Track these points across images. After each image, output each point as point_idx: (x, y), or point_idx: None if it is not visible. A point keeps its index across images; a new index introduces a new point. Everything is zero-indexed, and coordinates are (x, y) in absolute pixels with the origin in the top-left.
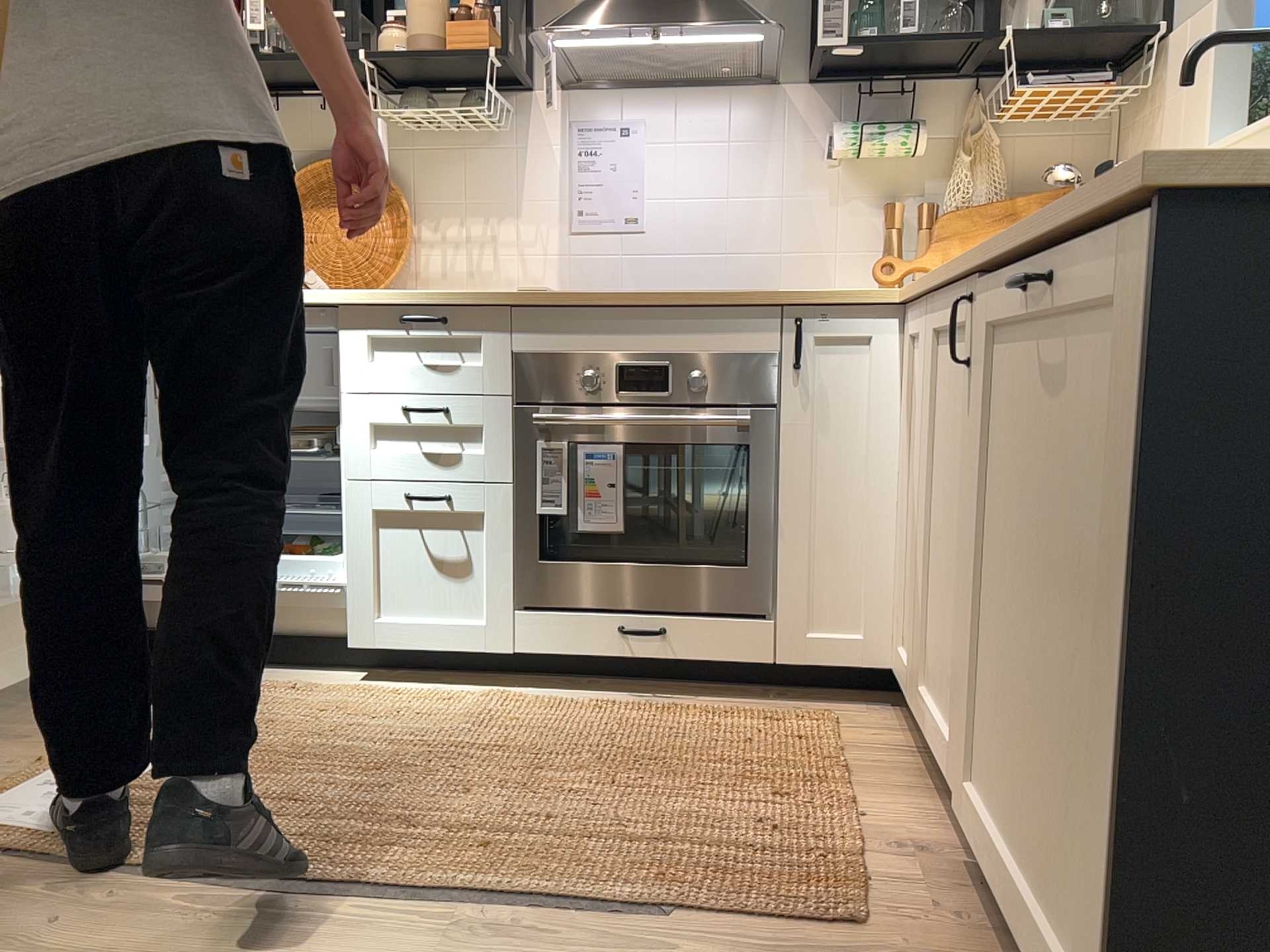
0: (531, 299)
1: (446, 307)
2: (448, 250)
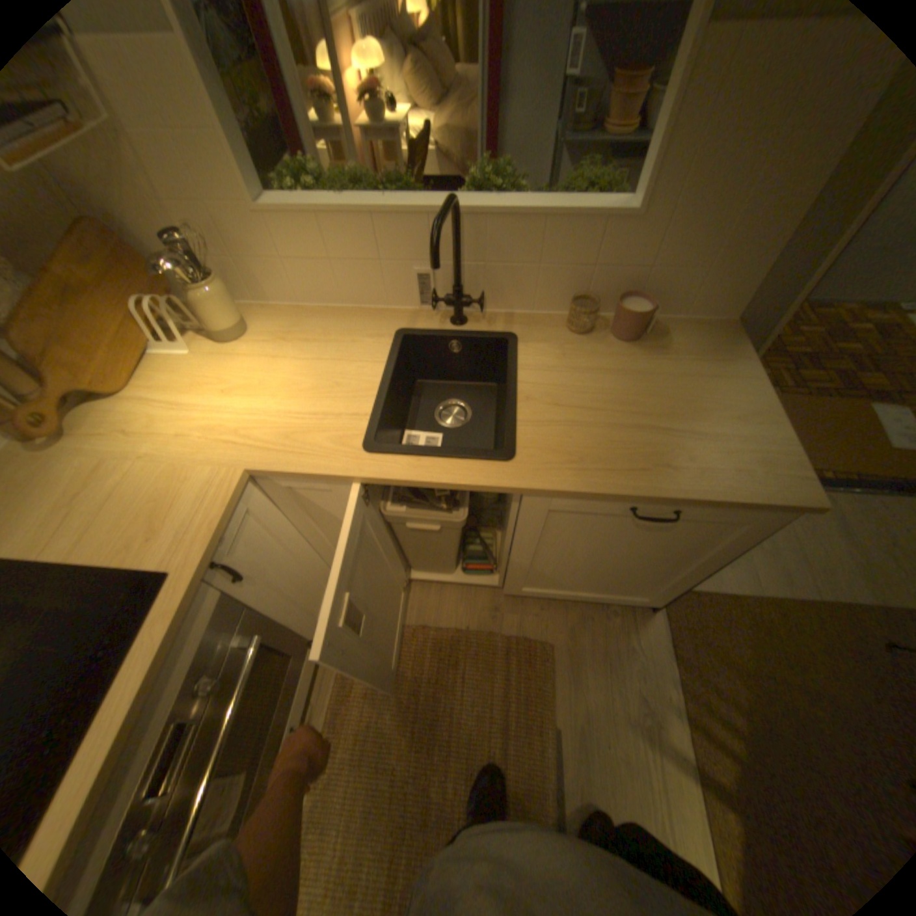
0: None
1: None
2: None
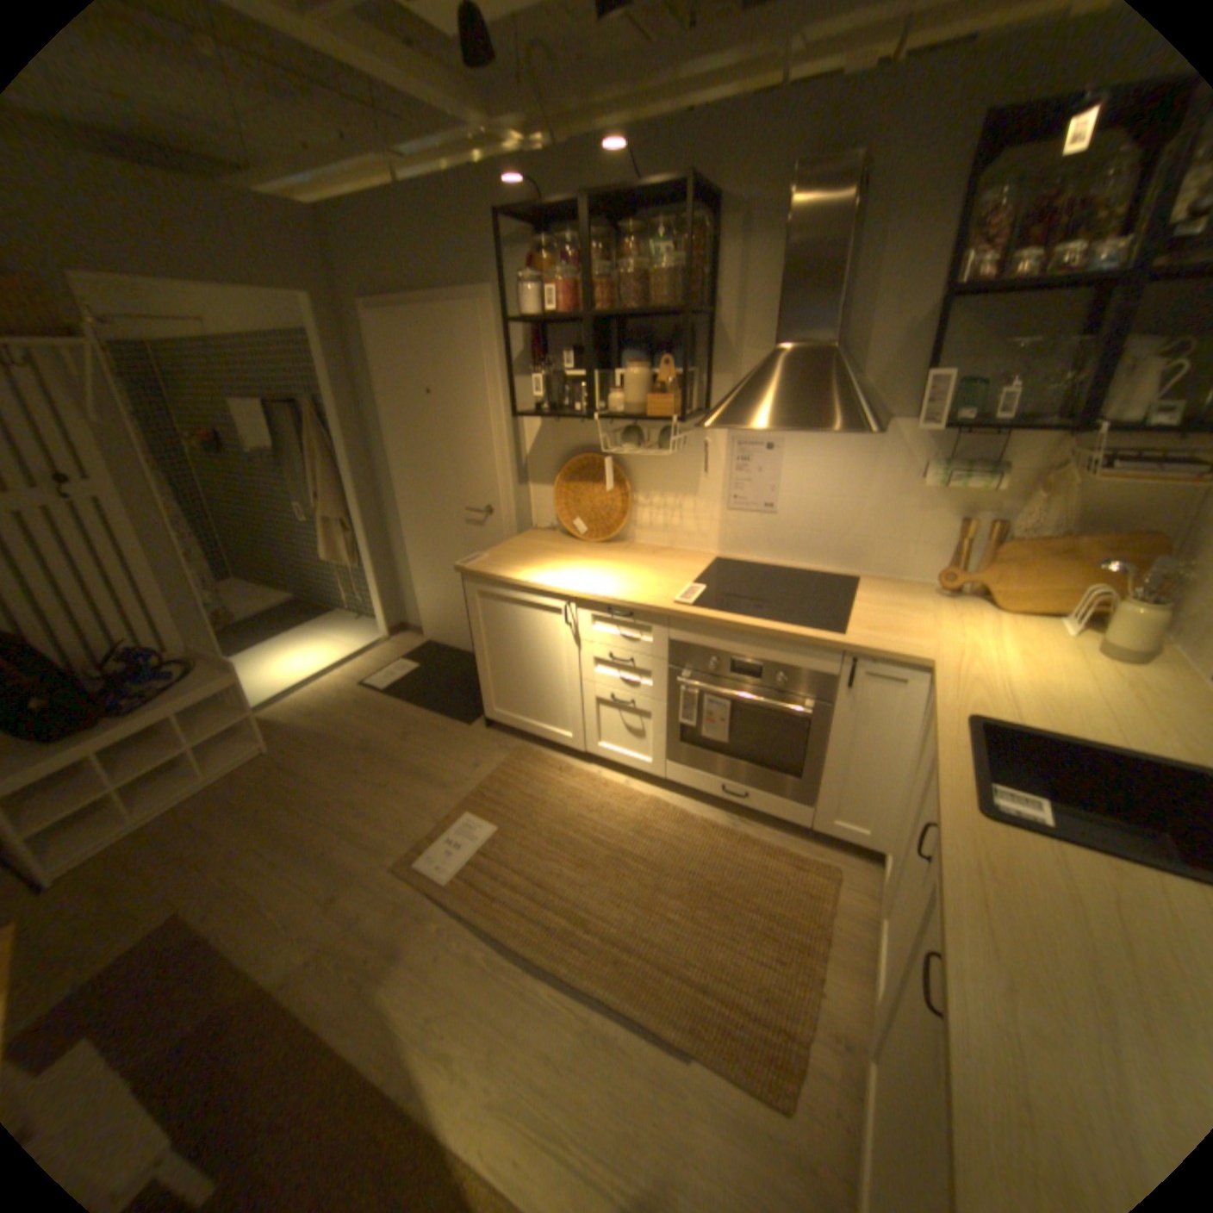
0: (679, 615)
1: (632, 608)
2: (653, 510)
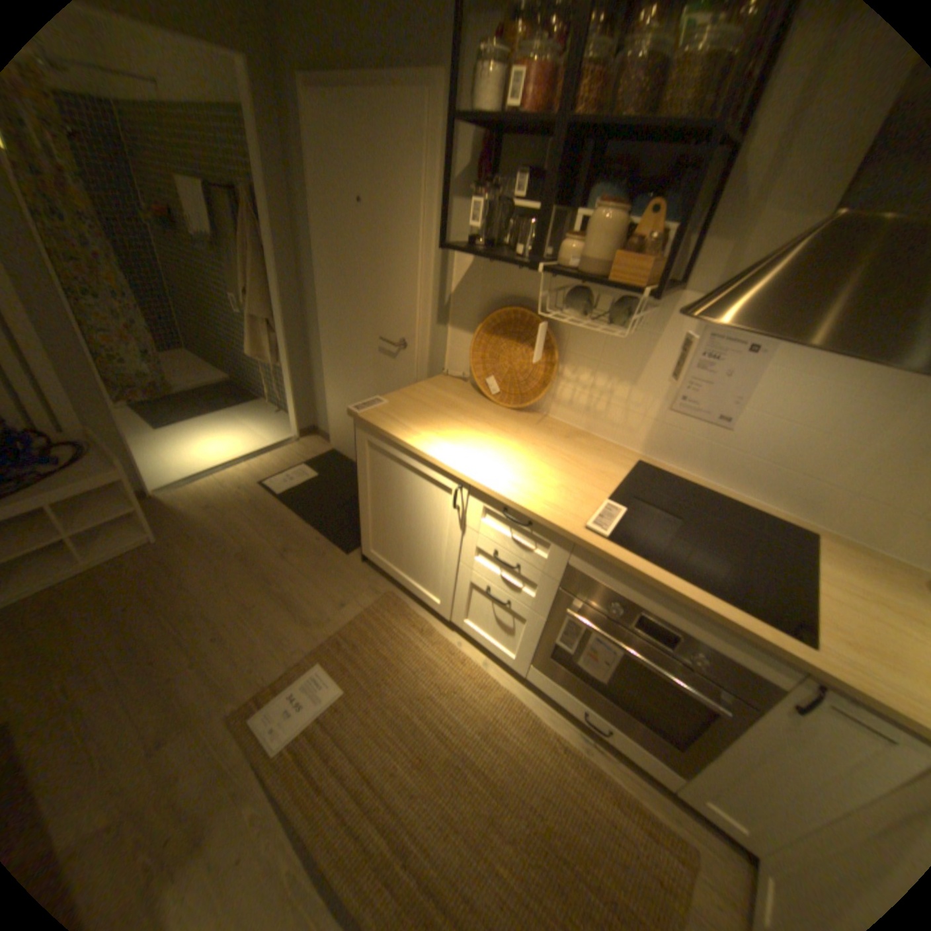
0: (592, 548)
1: (534, 519)
2: (580, 388)
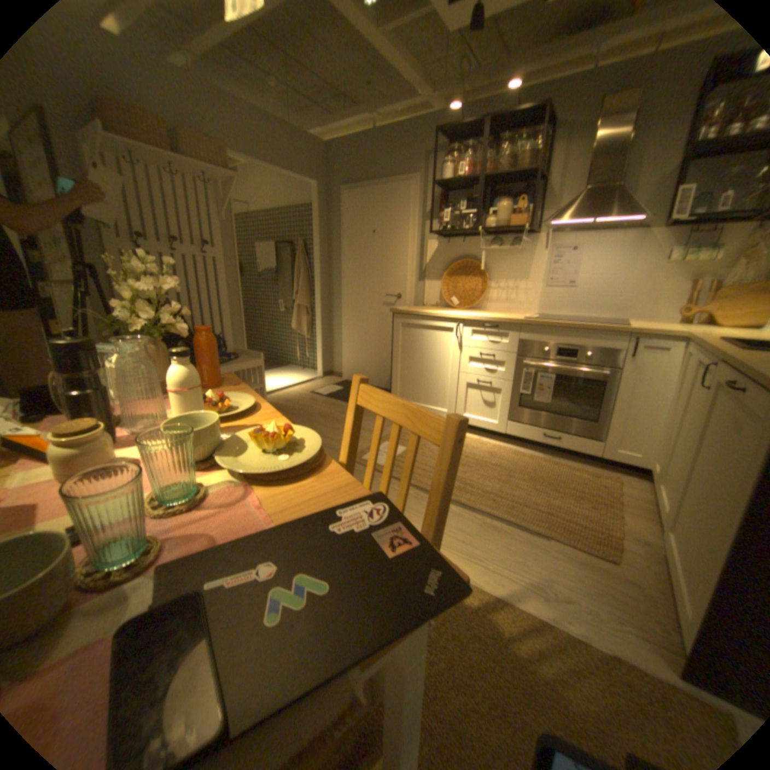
0: (528, 323)
1: (498, 322)
2: (499, 291)
